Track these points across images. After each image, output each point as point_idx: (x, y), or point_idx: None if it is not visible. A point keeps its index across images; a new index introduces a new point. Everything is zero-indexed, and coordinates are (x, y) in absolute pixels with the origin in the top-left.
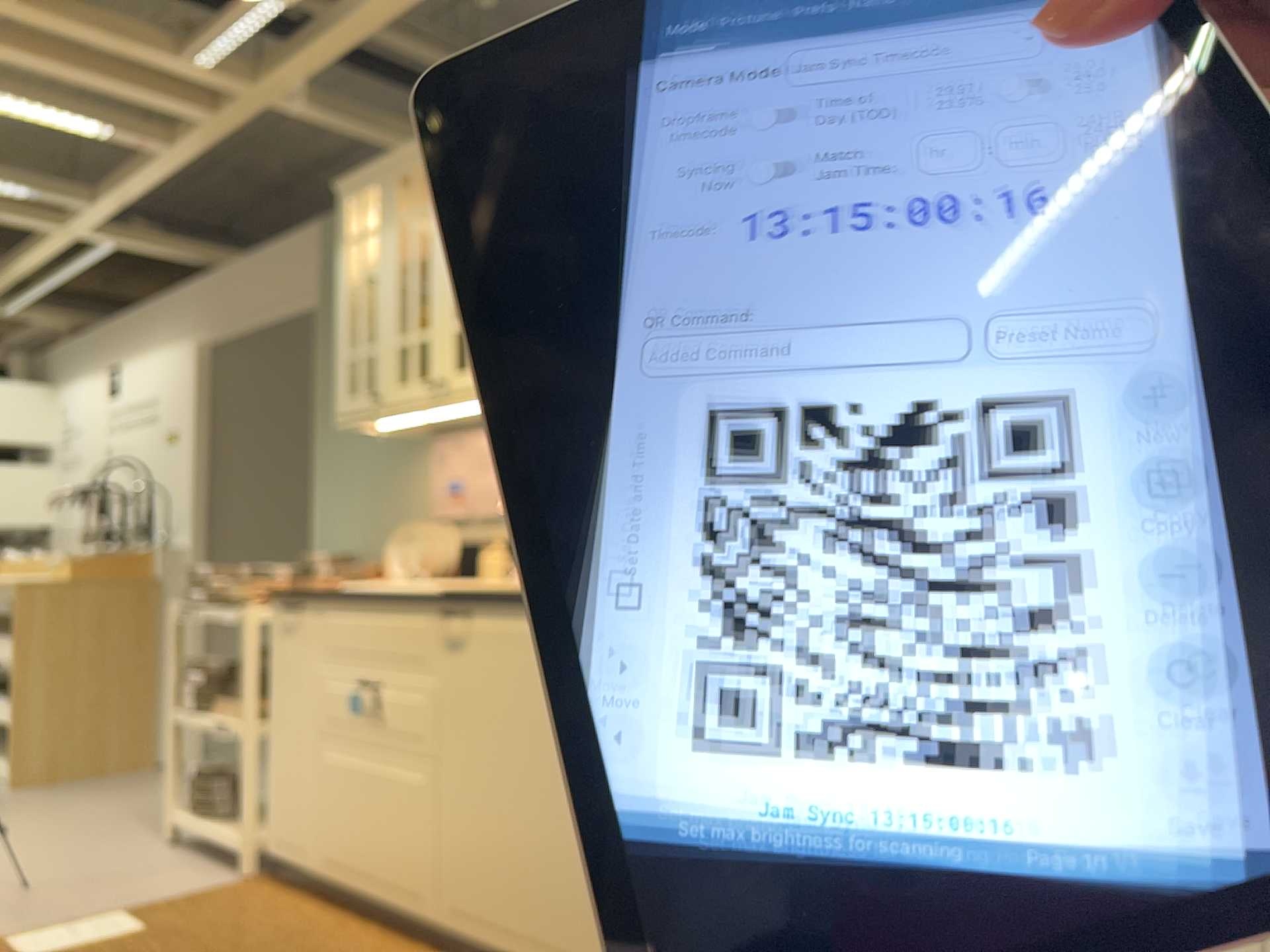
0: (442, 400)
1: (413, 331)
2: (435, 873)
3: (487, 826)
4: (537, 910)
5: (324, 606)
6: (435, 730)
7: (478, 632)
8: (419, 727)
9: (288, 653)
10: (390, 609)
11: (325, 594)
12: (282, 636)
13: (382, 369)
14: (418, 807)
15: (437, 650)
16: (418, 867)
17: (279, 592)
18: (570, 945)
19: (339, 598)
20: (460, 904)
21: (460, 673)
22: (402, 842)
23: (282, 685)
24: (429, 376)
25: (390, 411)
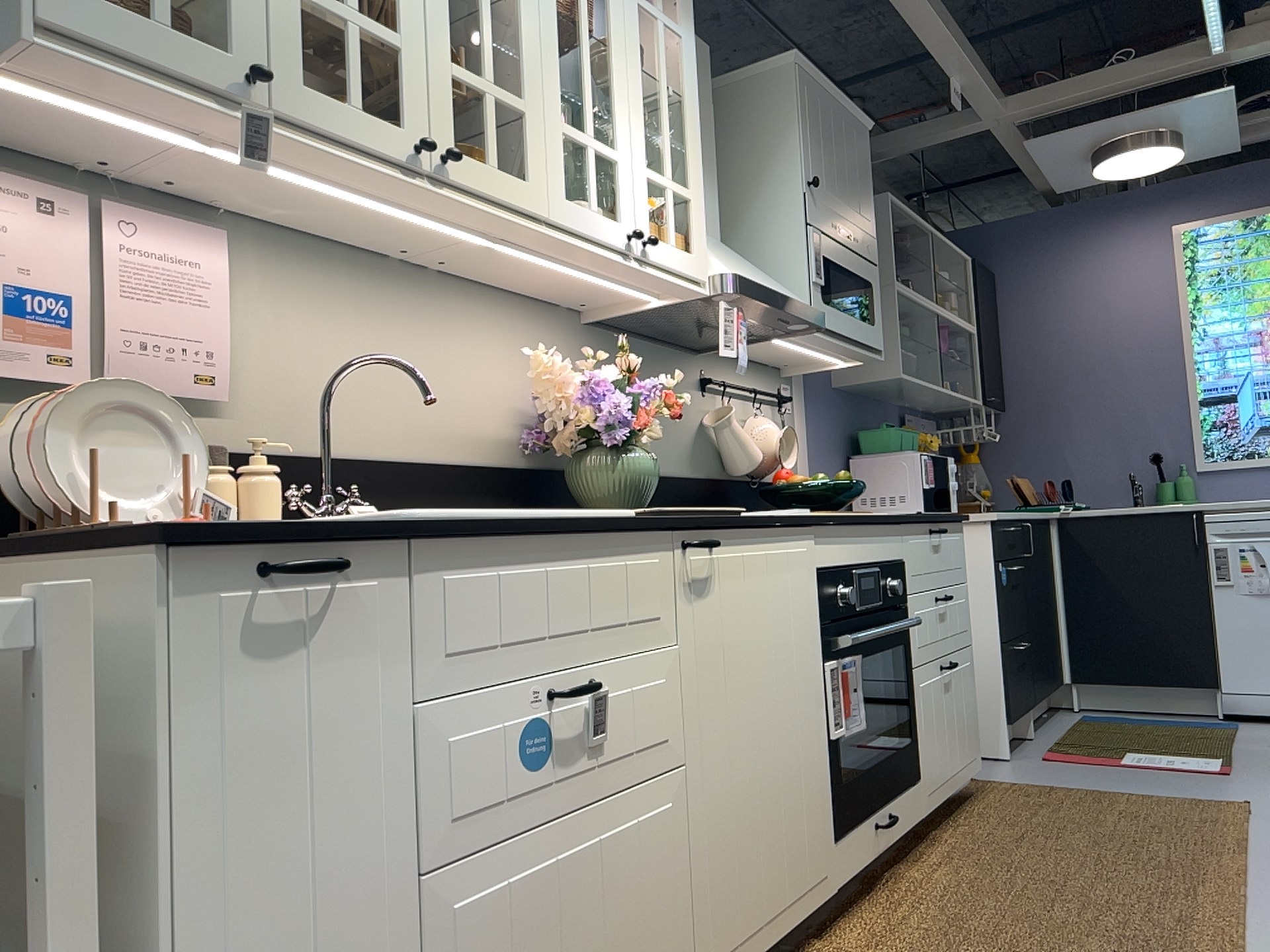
0: (424, 181)
1: (352, 1)
2: (692, 931)
3: (748, 807)
4: (794, 860)
5: (425, 556)
6: (682, 719)
7: (725, 565)
8: (660, 727)
9: (275, 708)
10: (598, 547)
11: (453, 525)
12: (243, 664)
13: (250, 13)
14: (666, 852)
15: (675, 600)
16: (671, 948)
17: (249, 529)
18: (817, 869)
19: (490, 533)
20: (726, 939)
21: (709, 624)
22: (645, 932)
23: (246, 816)
24: (398, 121)
25: (271, 123)
